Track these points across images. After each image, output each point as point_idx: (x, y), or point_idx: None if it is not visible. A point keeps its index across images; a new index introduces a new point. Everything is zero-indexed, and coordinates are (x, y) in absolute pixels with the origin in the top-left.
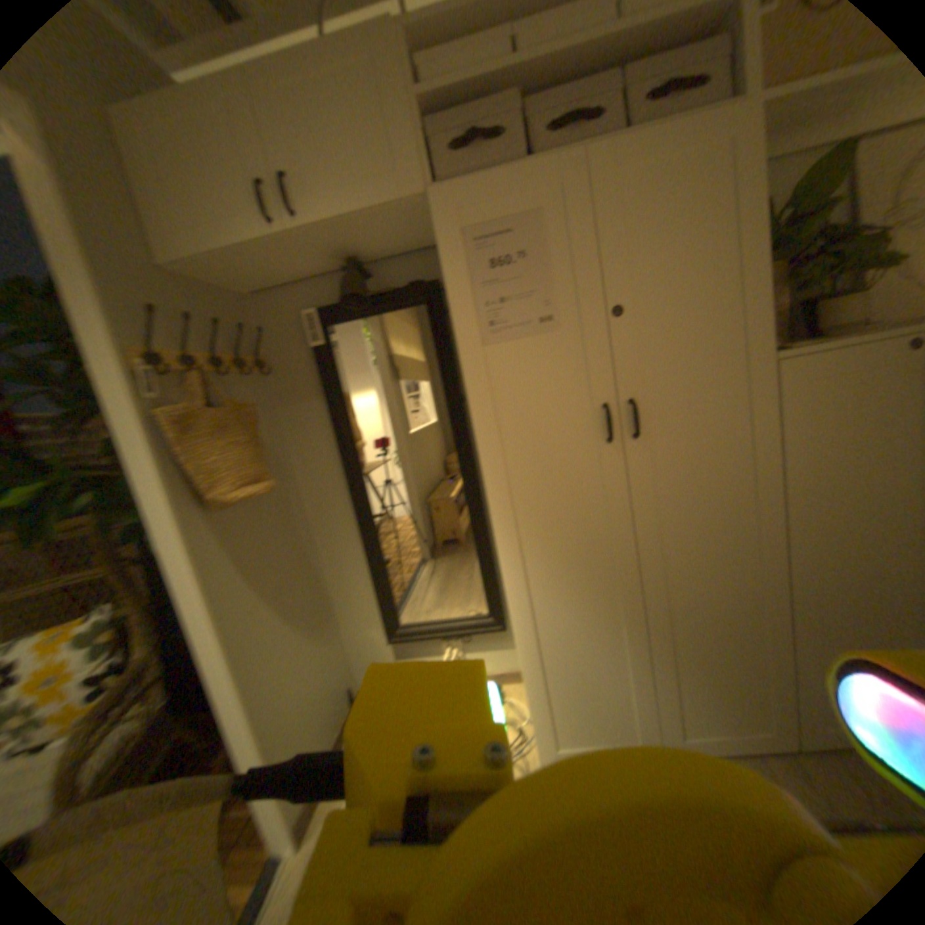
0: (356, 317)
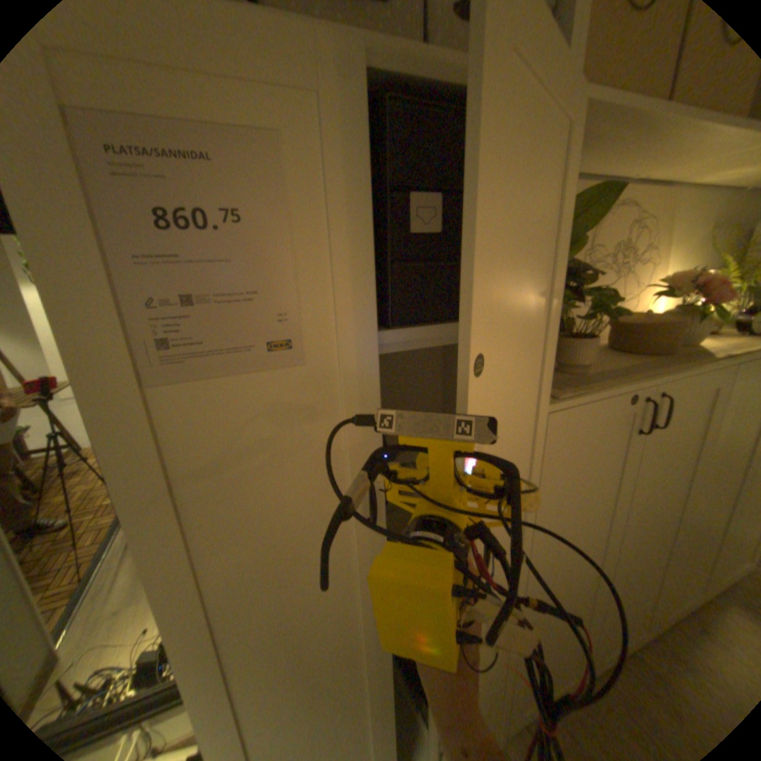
0: None
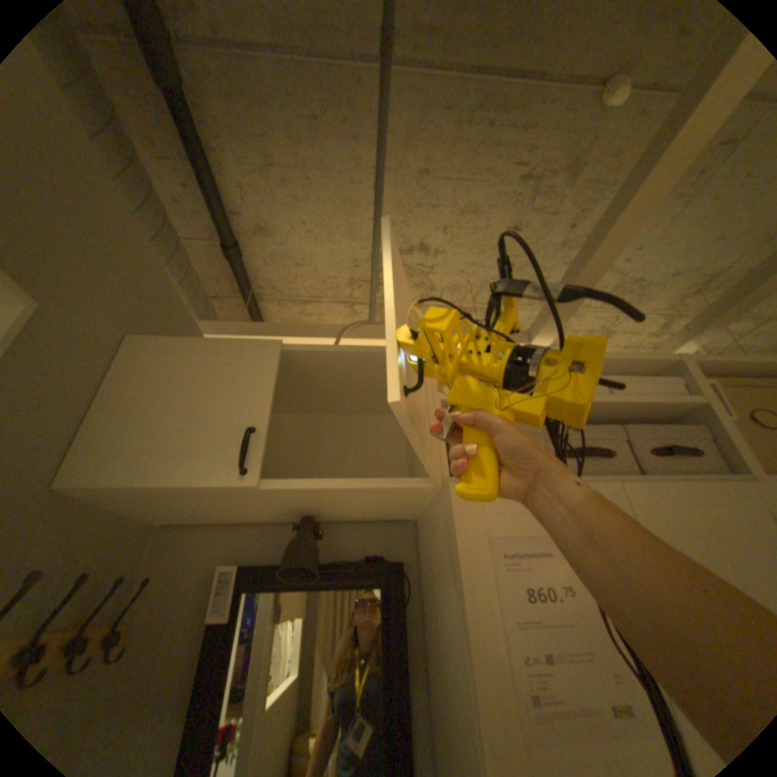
0: (282, 591)
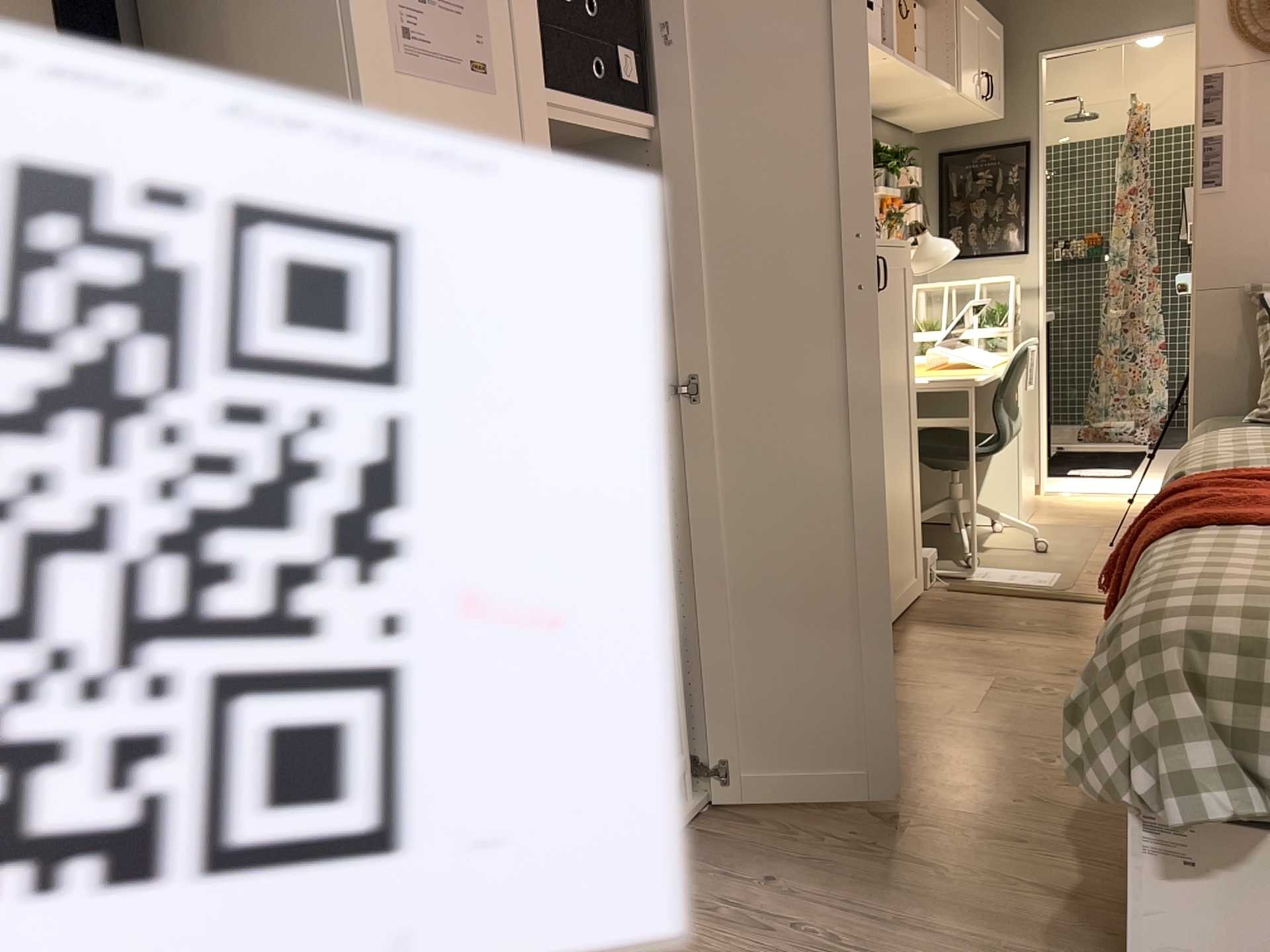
0: None
